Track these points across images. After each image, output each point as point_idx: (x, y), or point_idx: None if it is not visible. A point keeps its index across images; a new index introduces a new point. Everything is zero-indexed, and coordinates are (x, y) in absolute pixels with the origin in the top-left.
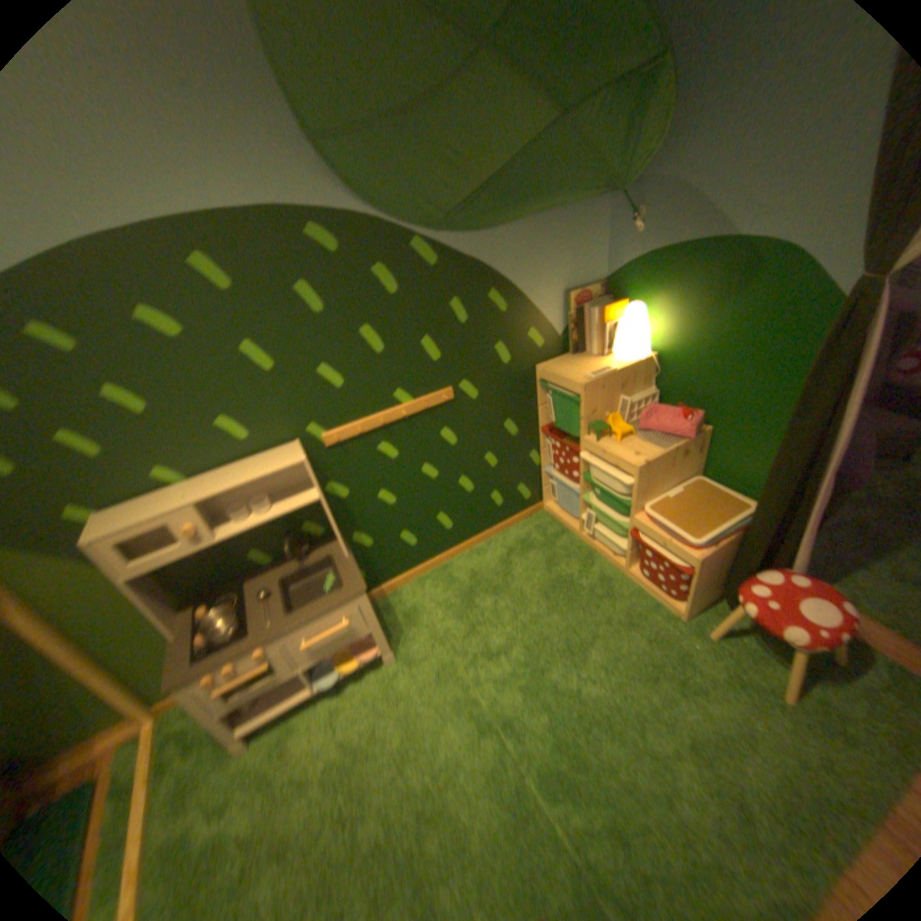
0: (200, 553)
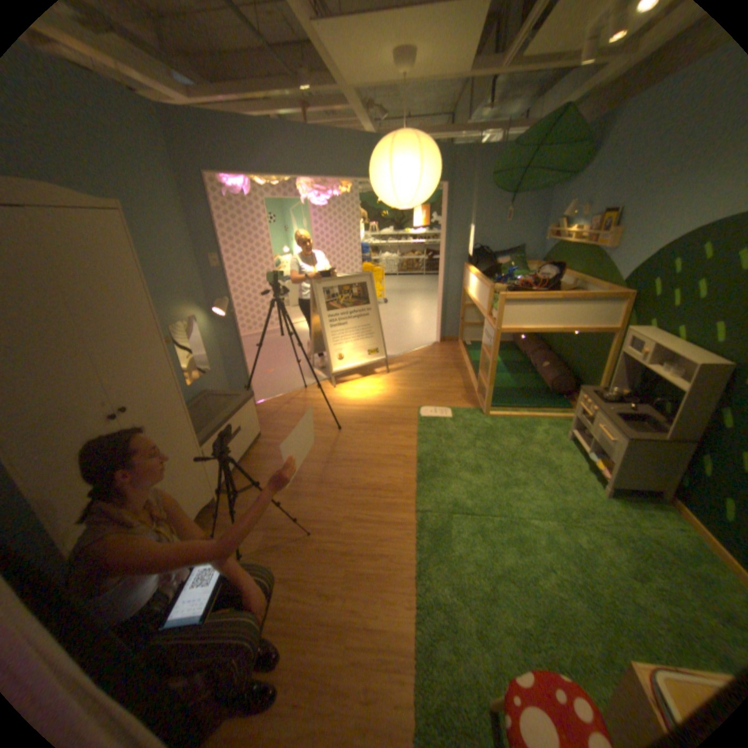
0: (656, 378)
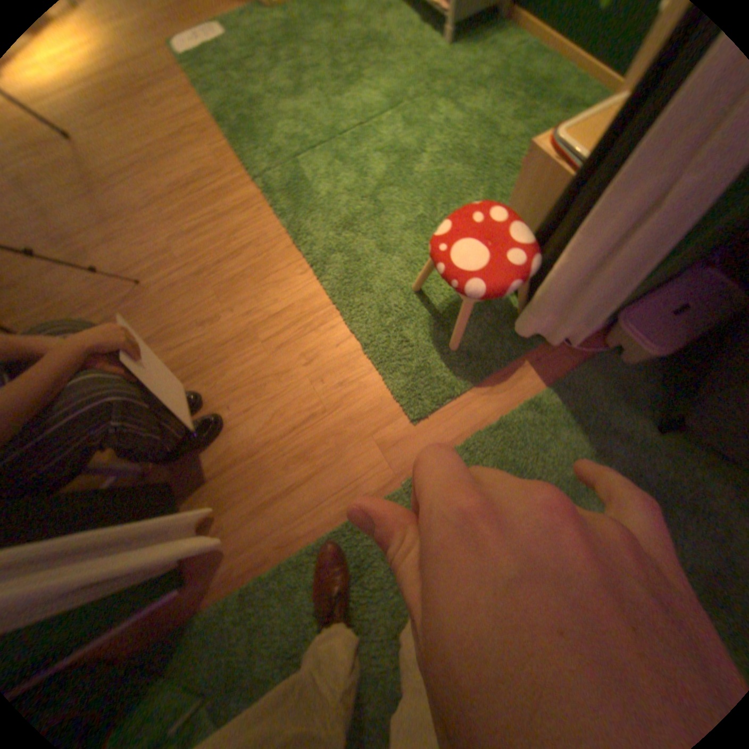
0: None
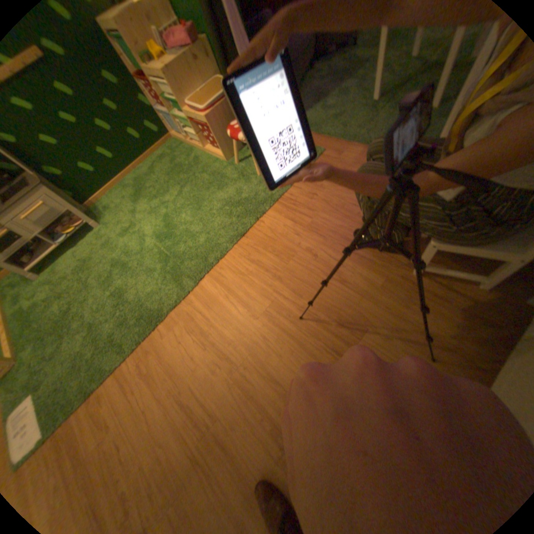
0: None
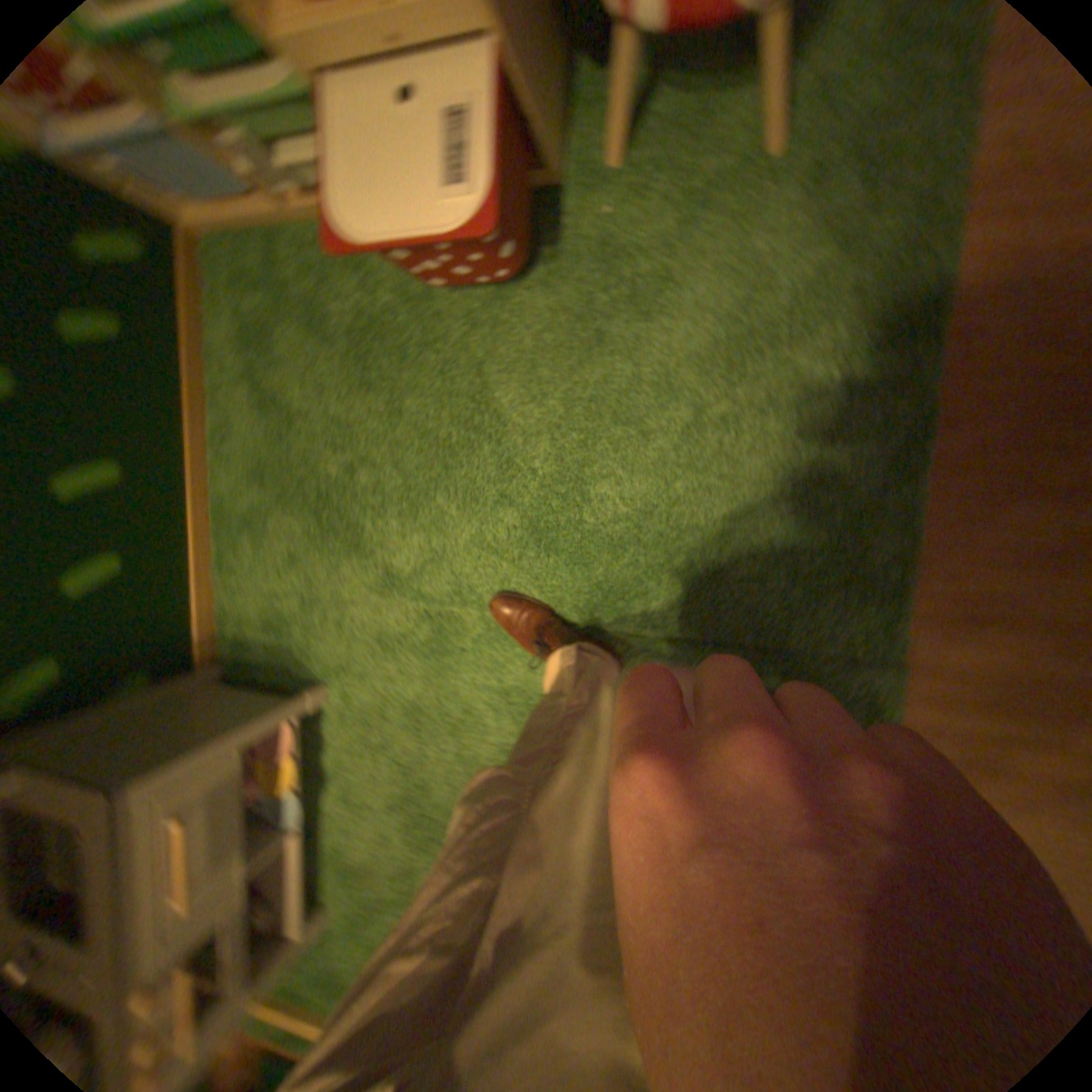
0: None
